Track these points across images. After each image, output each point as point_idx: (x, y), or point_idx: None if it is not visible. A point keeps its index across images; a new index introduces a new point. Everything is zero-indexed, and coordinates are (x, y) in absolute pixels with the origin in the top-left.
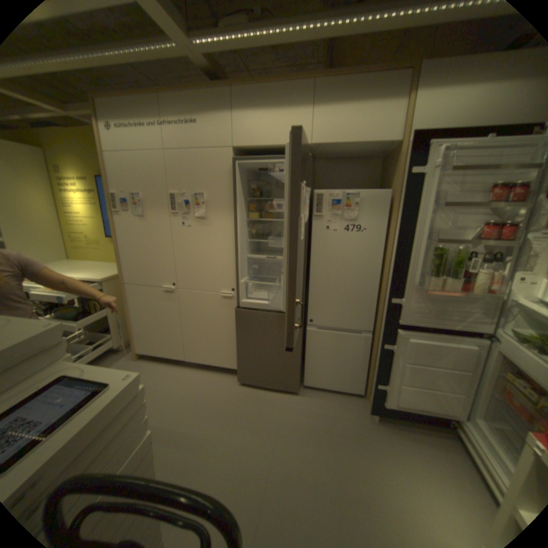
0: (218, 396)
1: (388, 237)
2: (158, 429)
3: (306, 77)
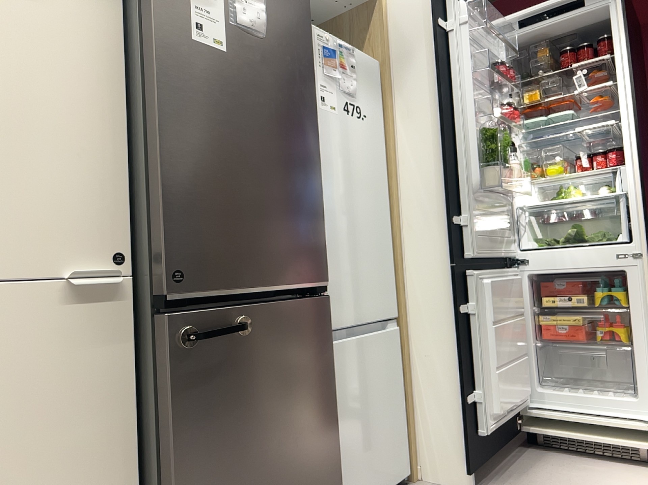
0: None
1: (385, 138)
2: None
3: None
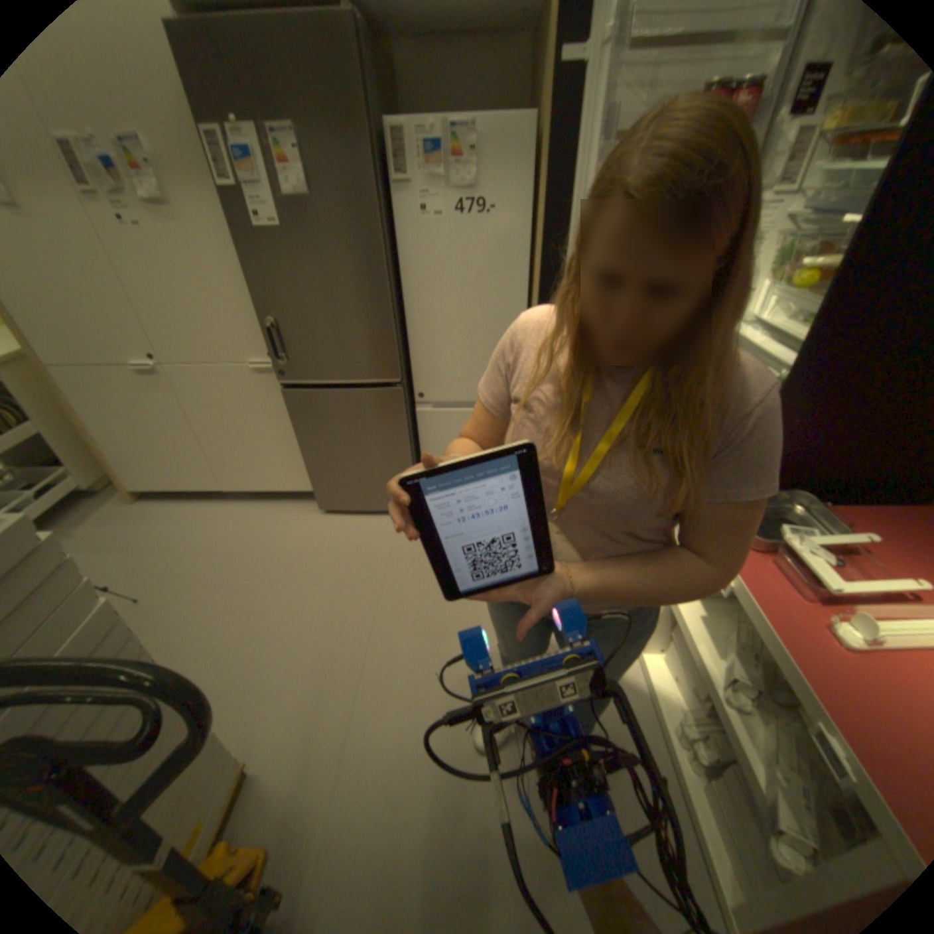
0: (290, 534)
1: (537, 222)
2: (194, 596)
3: None
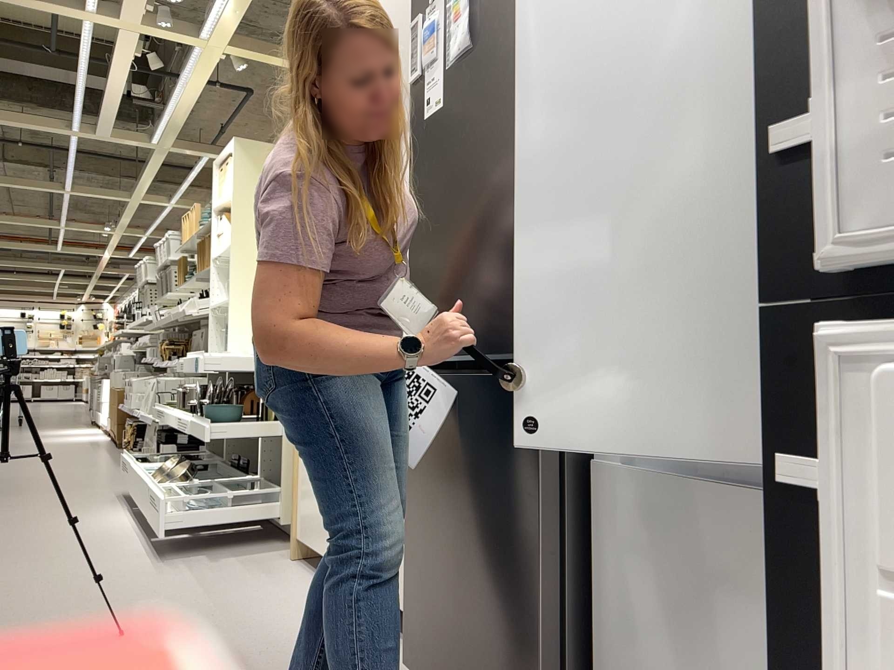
0: None
1: None
2: None
3: None
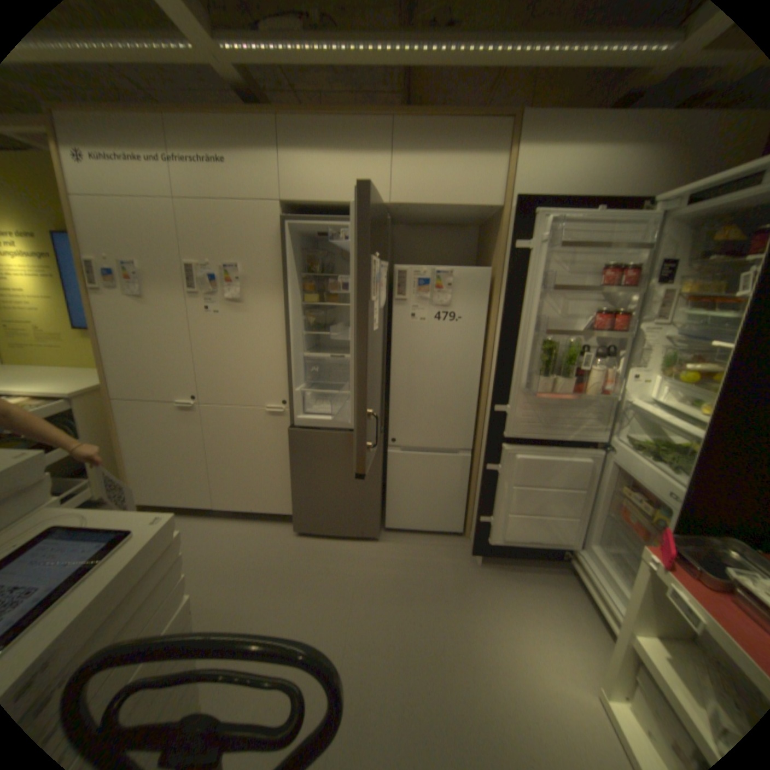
0: (267, 553)
1: (488, 328)
2: None
3: (382, 114)
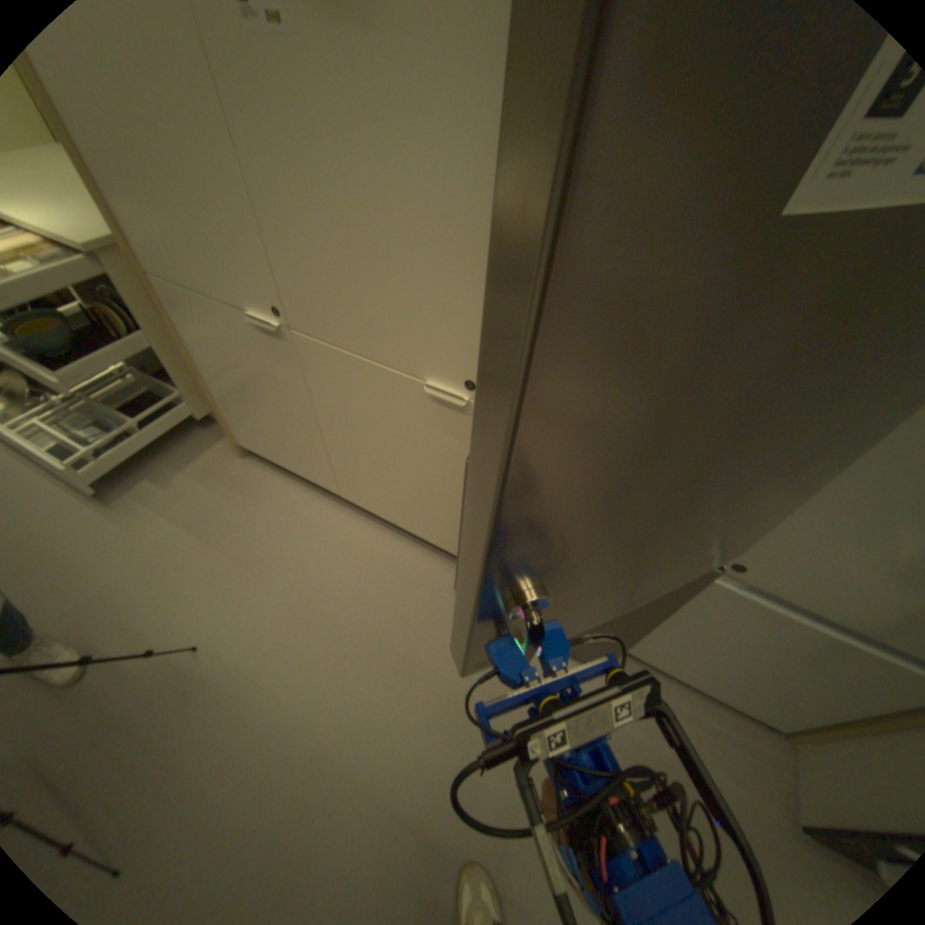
0: (405, 615)
1: None
2: (259, 680)
3: None
